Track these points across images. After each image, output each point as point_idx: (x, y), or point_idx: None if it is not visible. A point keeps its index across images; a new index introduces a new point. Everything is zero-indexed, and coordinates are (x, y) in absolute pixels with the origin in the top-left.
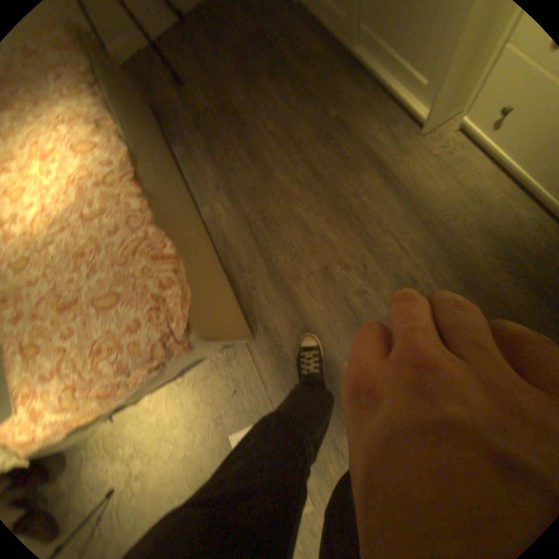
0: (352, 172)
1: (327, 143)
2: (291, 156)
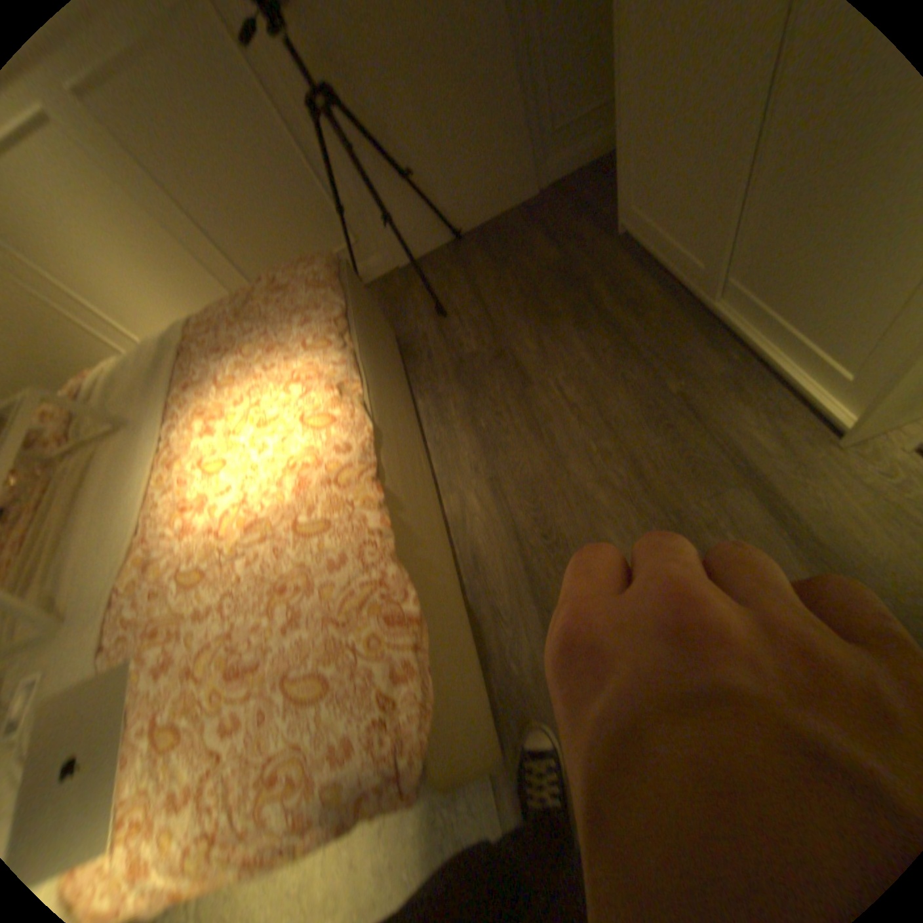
0: (707, 485)
1: (664, 429)
2: (601, 438)
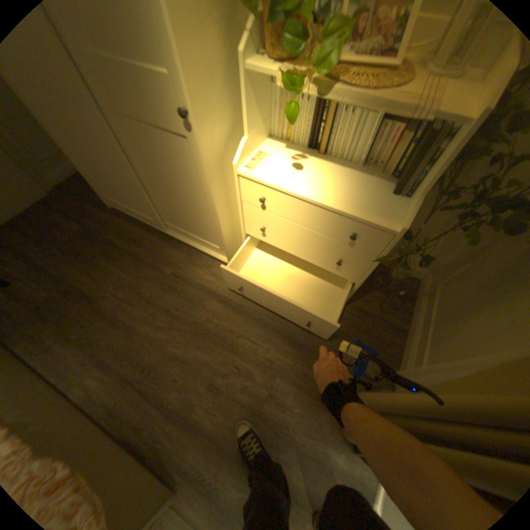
0: (199, 305)
1: (173, 291)
2: (148, 309)
